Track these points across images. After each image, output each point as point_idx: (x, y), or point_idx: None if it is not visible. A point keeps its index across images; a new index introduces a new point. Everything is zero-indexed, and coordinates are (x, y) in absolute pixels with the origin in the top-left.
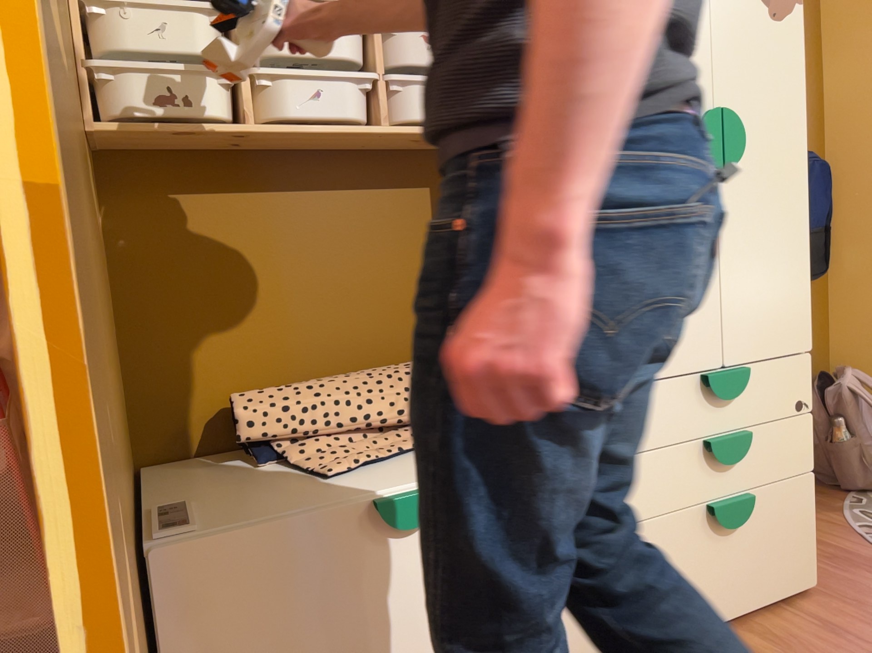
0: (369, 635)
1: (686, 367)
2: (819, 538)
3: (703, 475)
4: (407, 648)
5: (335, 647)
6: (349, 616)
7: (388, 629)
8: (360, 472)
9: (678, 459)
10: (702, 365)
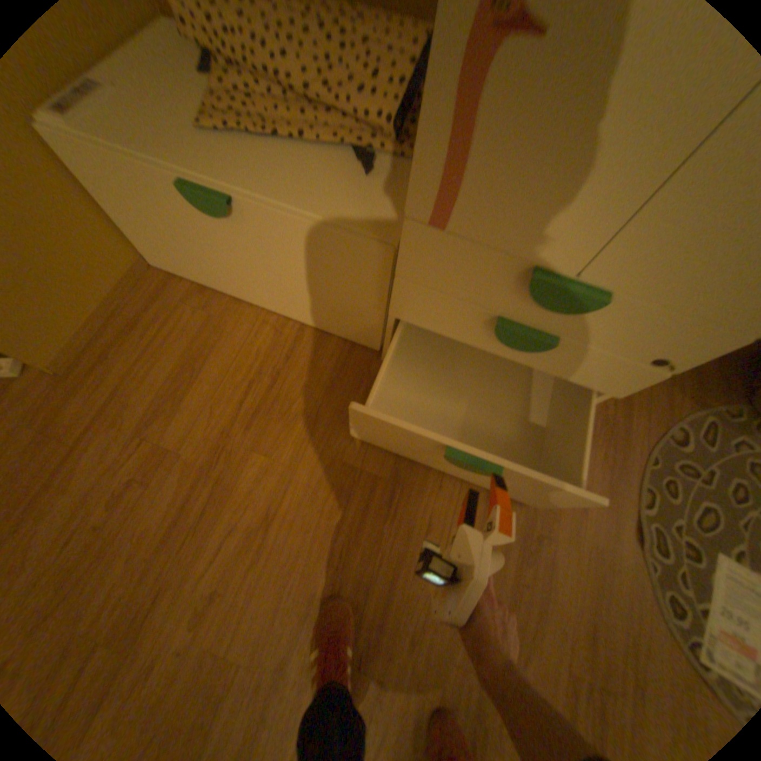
0: (212, 254)
1: (513, 248)
2: (627, 409)
3: (481, 333)
4: (239, 273)
5: (192, 246)
6: (194, 237)
7: (223, 258)
8: (224, 136)
9: (458, 310)
10: (538, 259)
